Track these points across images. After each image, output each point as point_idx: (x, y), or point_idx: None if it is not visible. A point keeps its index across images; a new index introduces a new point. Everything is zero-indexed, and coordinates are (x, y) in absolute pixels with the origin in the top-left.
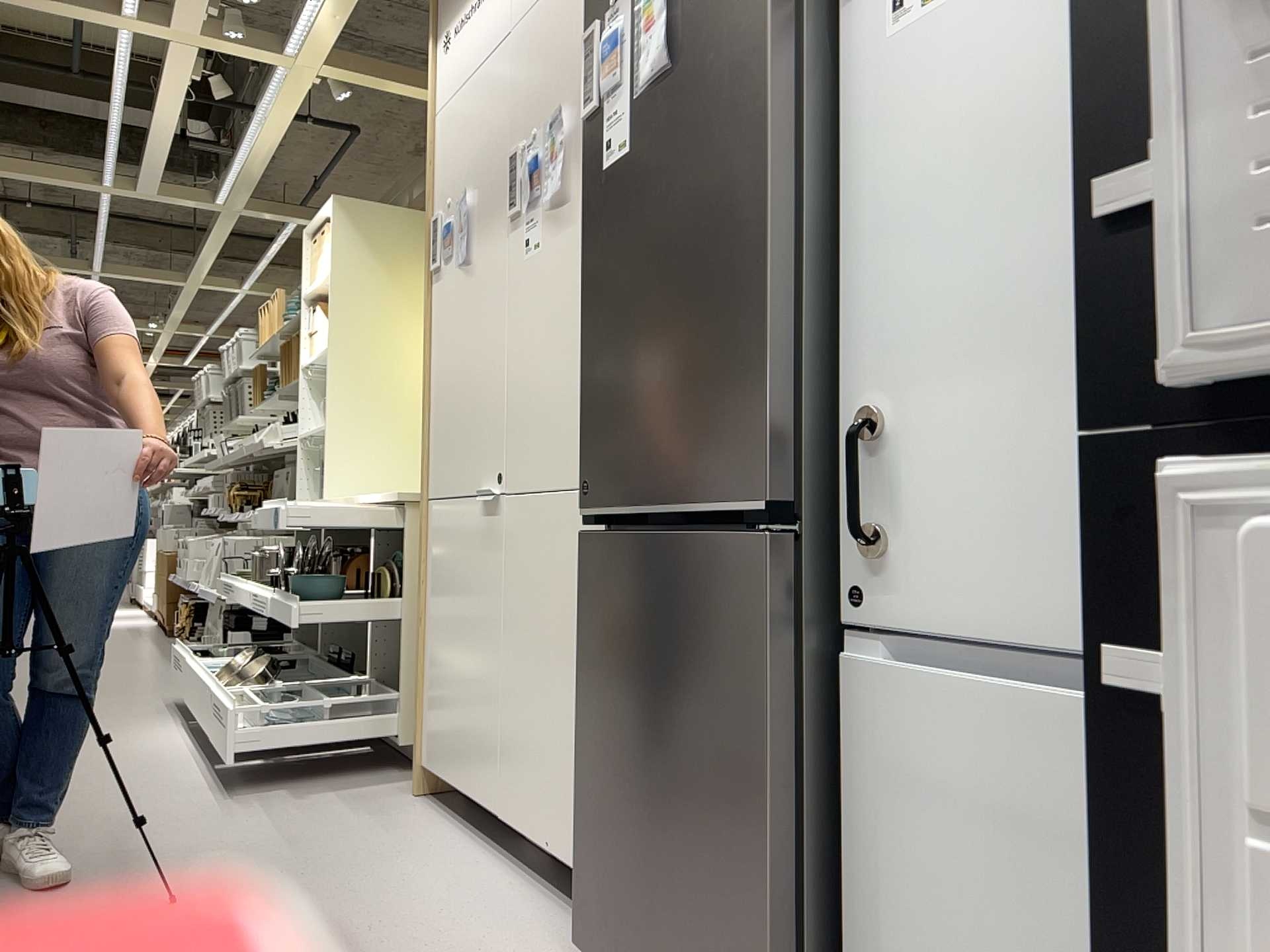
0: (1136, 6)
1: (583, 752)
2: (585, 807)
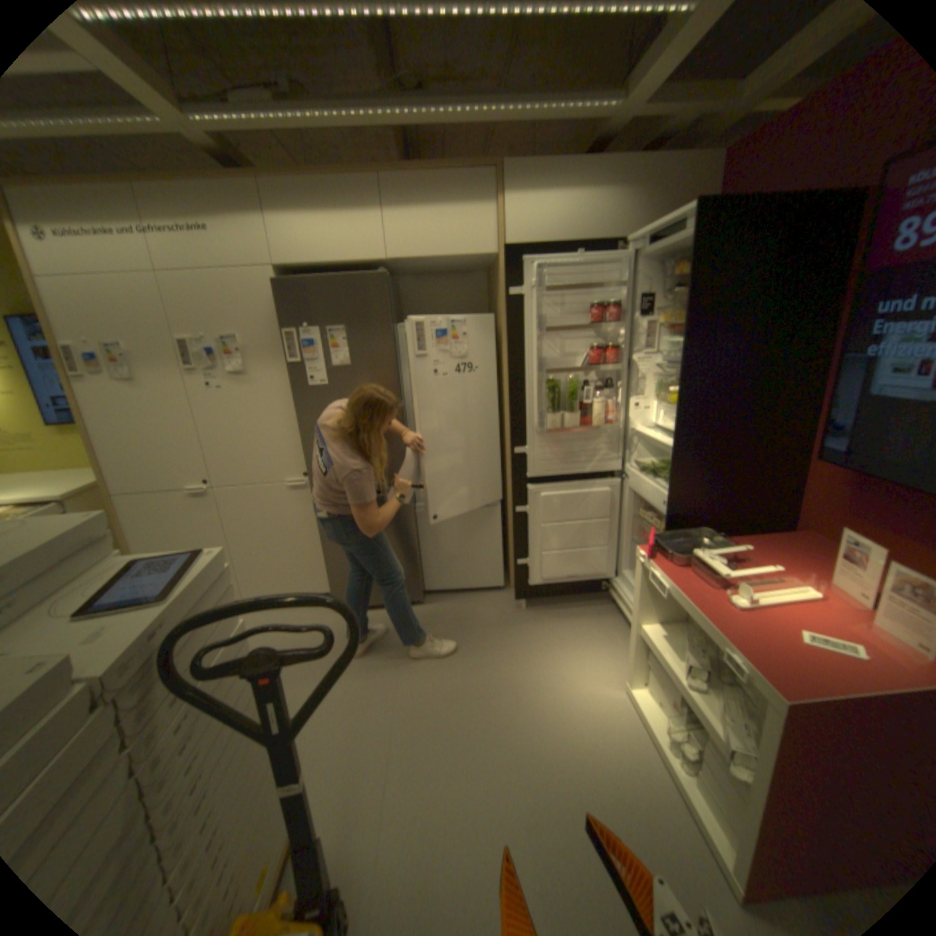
0: (515, 425)
1: (329, 559)
2: (331, 572)
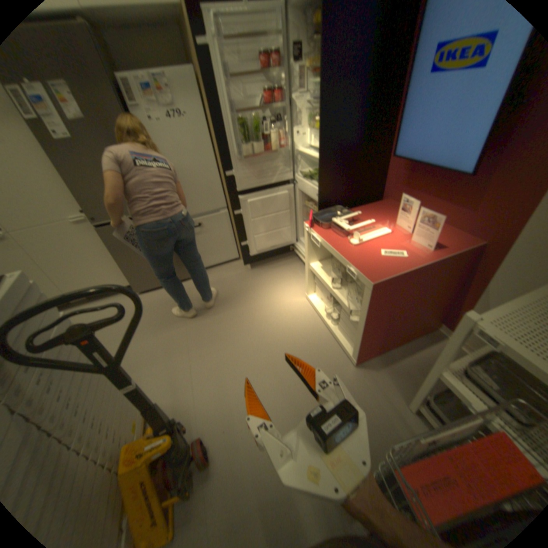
0: (223, 155)
1: (120, 264)
2: (125, 272)
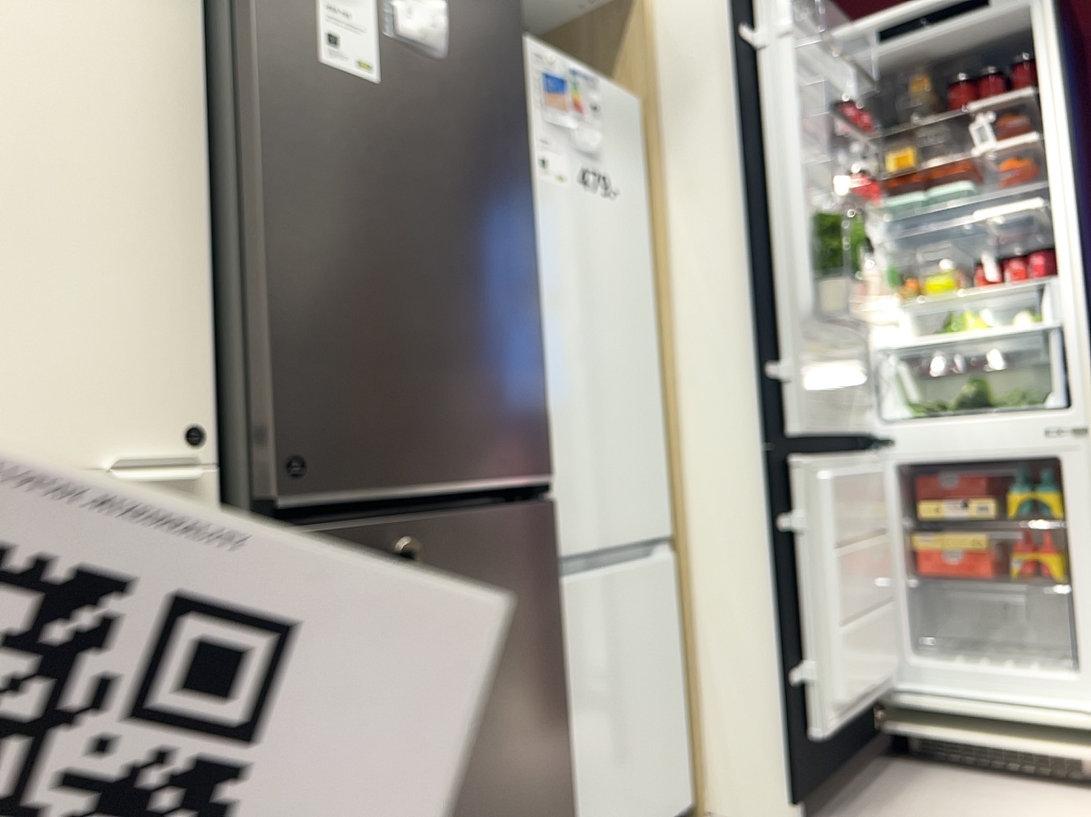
0: (766, 309)
1: None
2: None
